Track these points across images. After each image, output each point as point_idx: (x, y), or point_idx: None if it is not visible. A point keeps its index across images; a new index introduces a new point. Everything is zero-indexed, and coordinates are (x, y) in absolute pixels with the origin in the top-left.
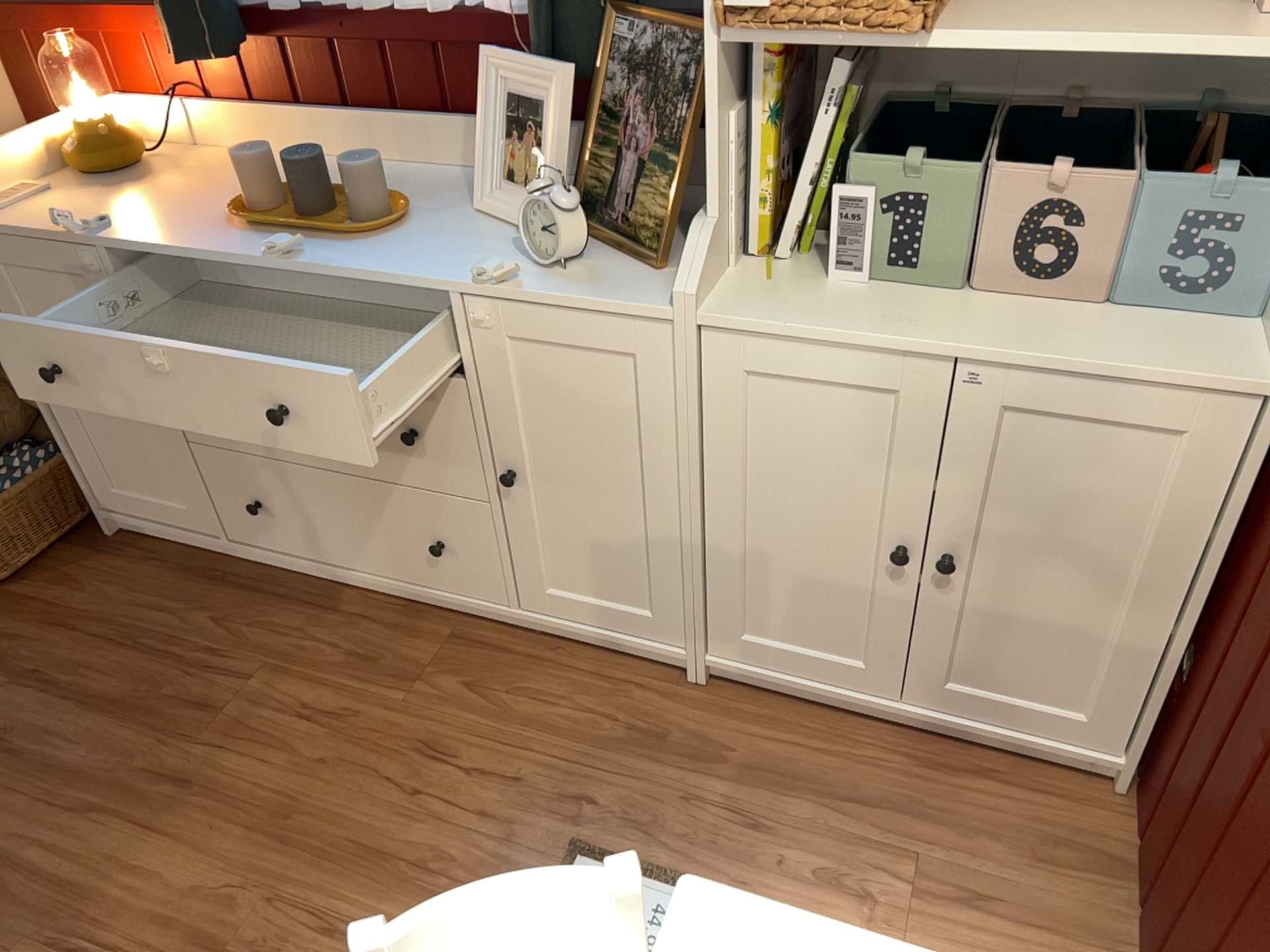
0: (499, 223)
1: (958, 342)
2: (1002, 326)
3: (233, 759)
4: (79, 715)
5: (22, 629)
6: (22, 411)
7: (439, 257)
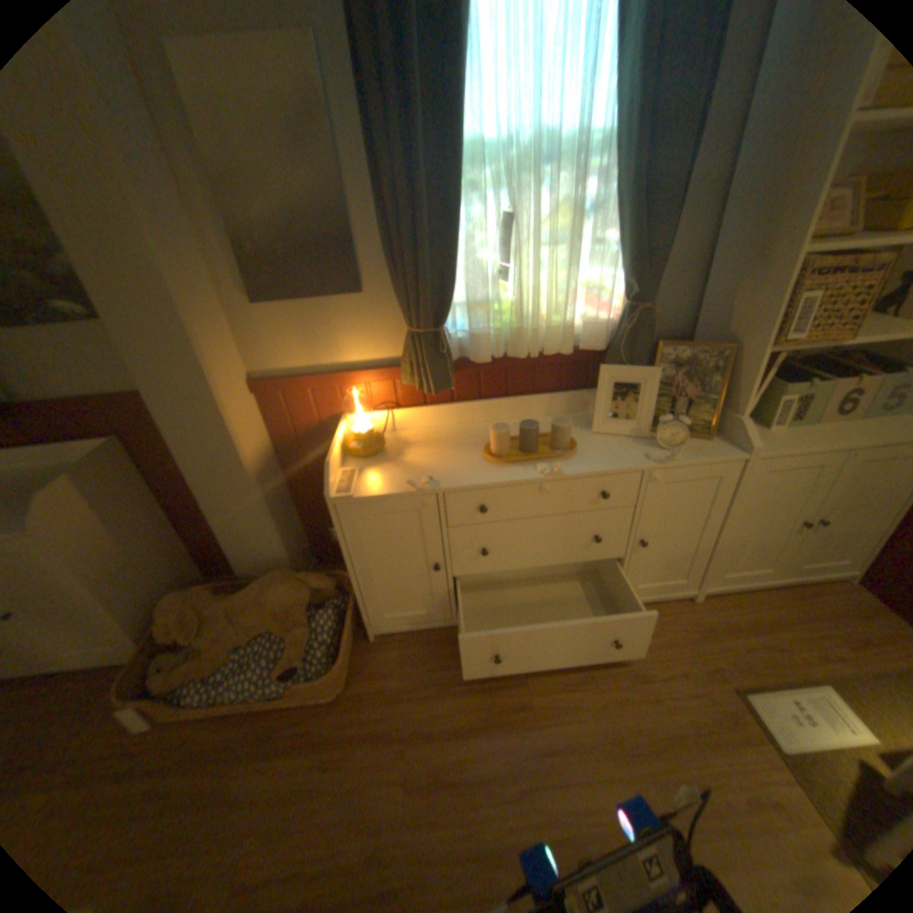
0: (605, 434)
1: (850, 441)
2: (850, 432)
3: (563, 735)
4: (459, 755)
5: (369, 721)
6: (304, 595)
7: (610, 454)
